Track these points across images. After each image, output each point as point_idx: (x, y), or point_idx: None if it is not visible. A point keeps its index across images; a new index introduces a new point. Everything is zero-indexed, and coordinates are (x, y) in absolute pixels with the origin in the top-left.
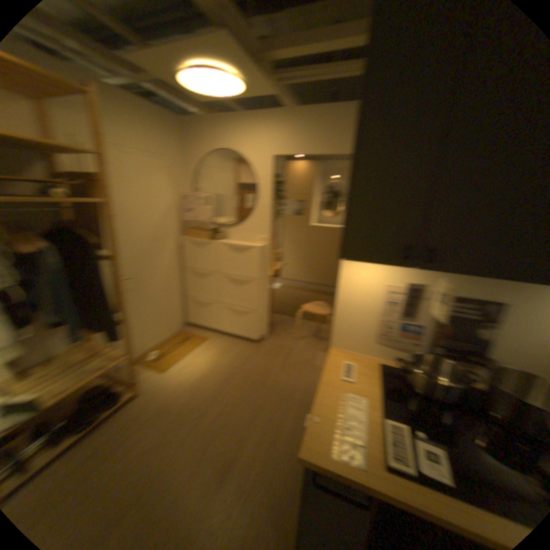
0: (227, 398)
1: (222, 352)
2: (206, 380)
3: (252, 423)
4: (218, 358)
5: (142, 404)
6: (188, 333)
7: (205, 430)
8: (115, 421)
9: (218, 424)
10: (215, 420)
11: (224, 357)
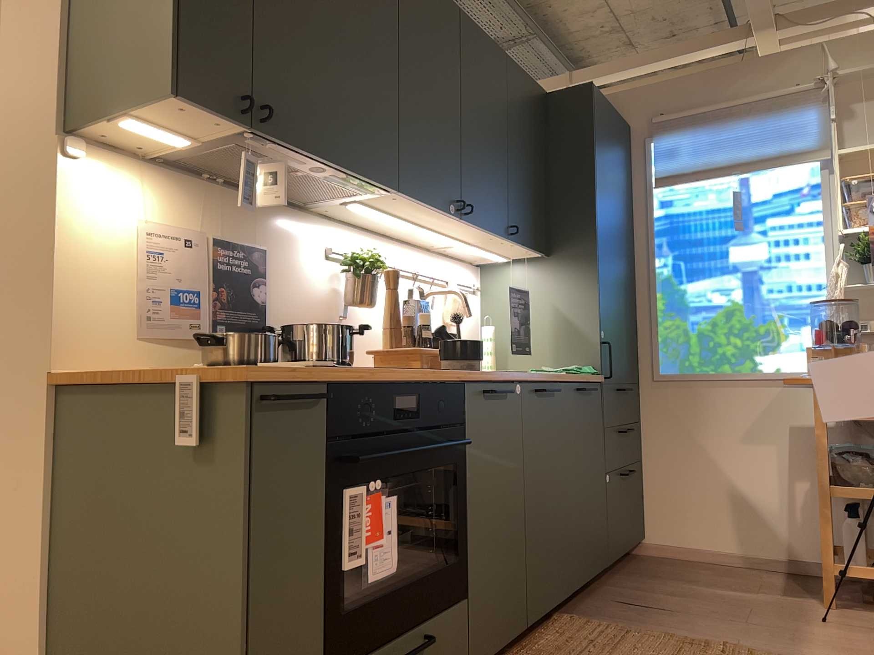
0: None
1: None
2: None
3: None
4: None
5: None
6: None
7: None
8: None
9: None
10: None
11: None
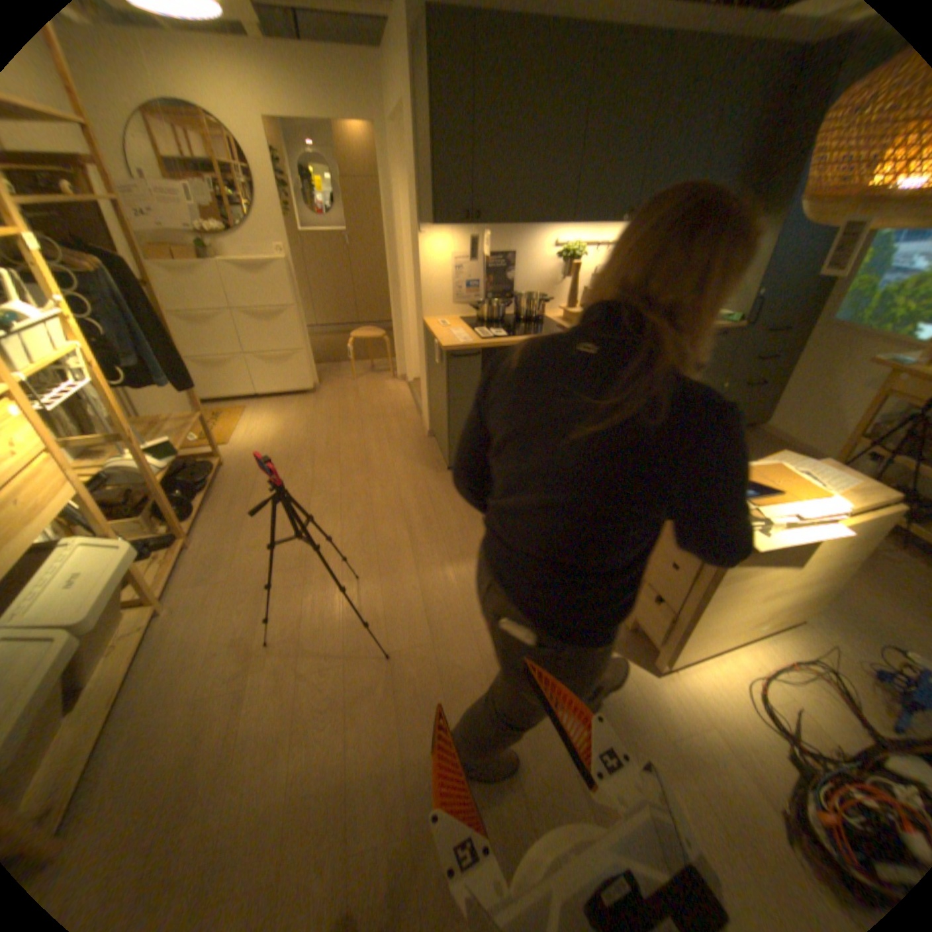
0: (321, 435)
1: (274, 413)
2: (283, 435)
3: (361, 439)
4: (276, 418)
5: (231, 469)
6: (205, 413)
7: (322, 456)
8: (219, 486)
9: (331, 449)
10: (325, 449)
11: (283, 416)
